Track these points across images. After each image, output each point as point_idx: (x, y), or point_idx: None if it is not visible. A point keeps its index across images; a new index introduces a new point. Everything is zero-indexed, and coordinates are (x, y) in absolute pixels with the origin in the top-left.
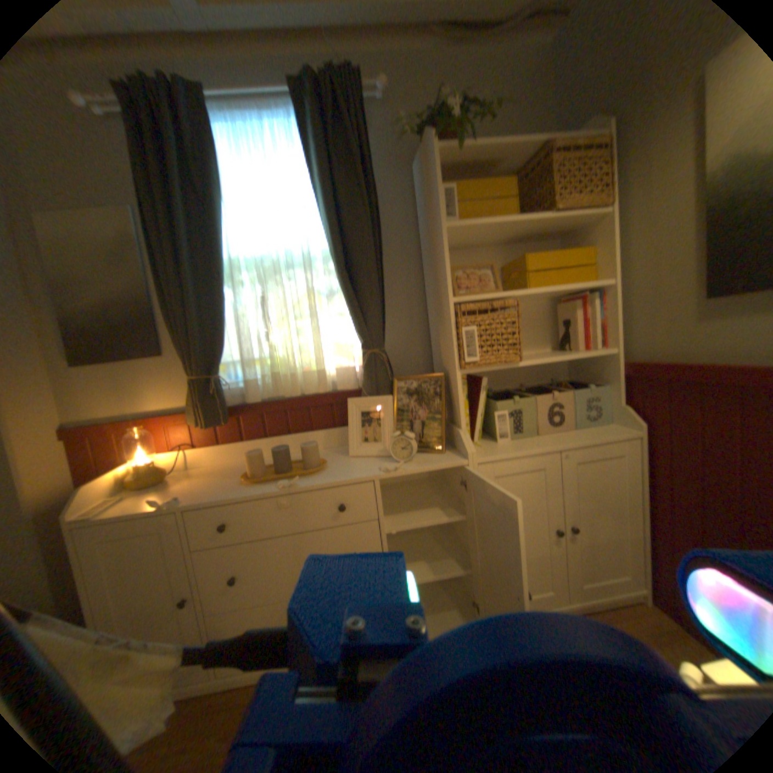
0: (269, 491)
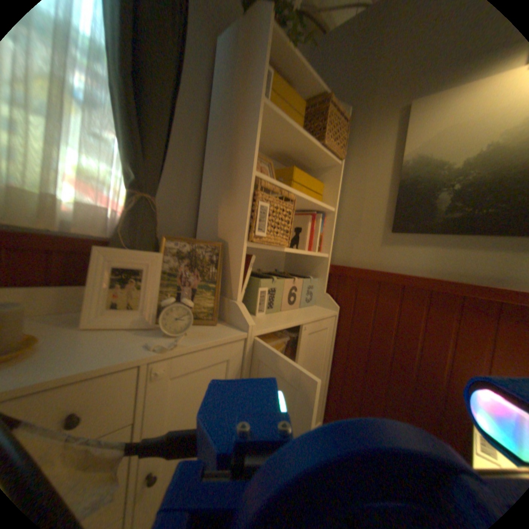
0: None
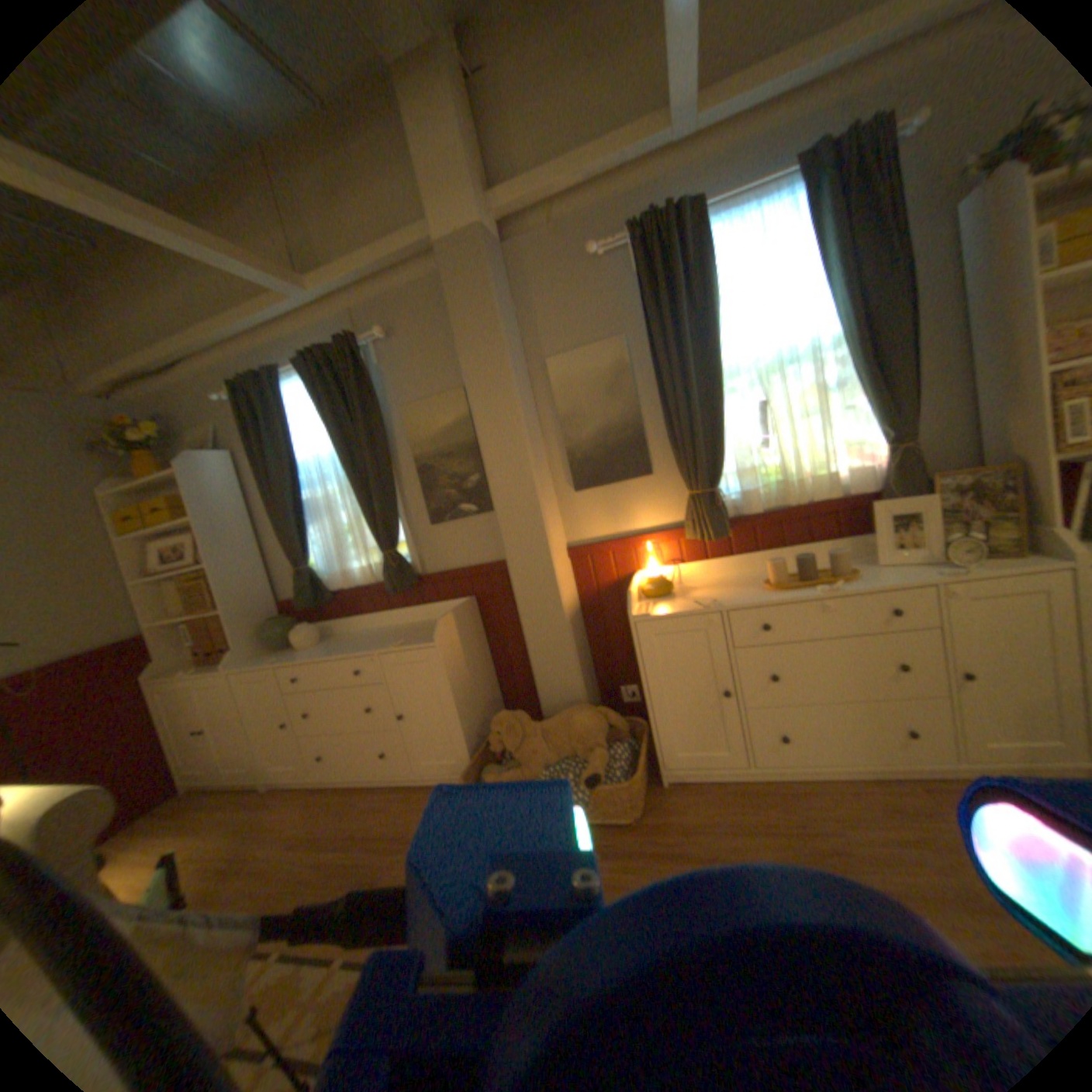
0: (809, 595)
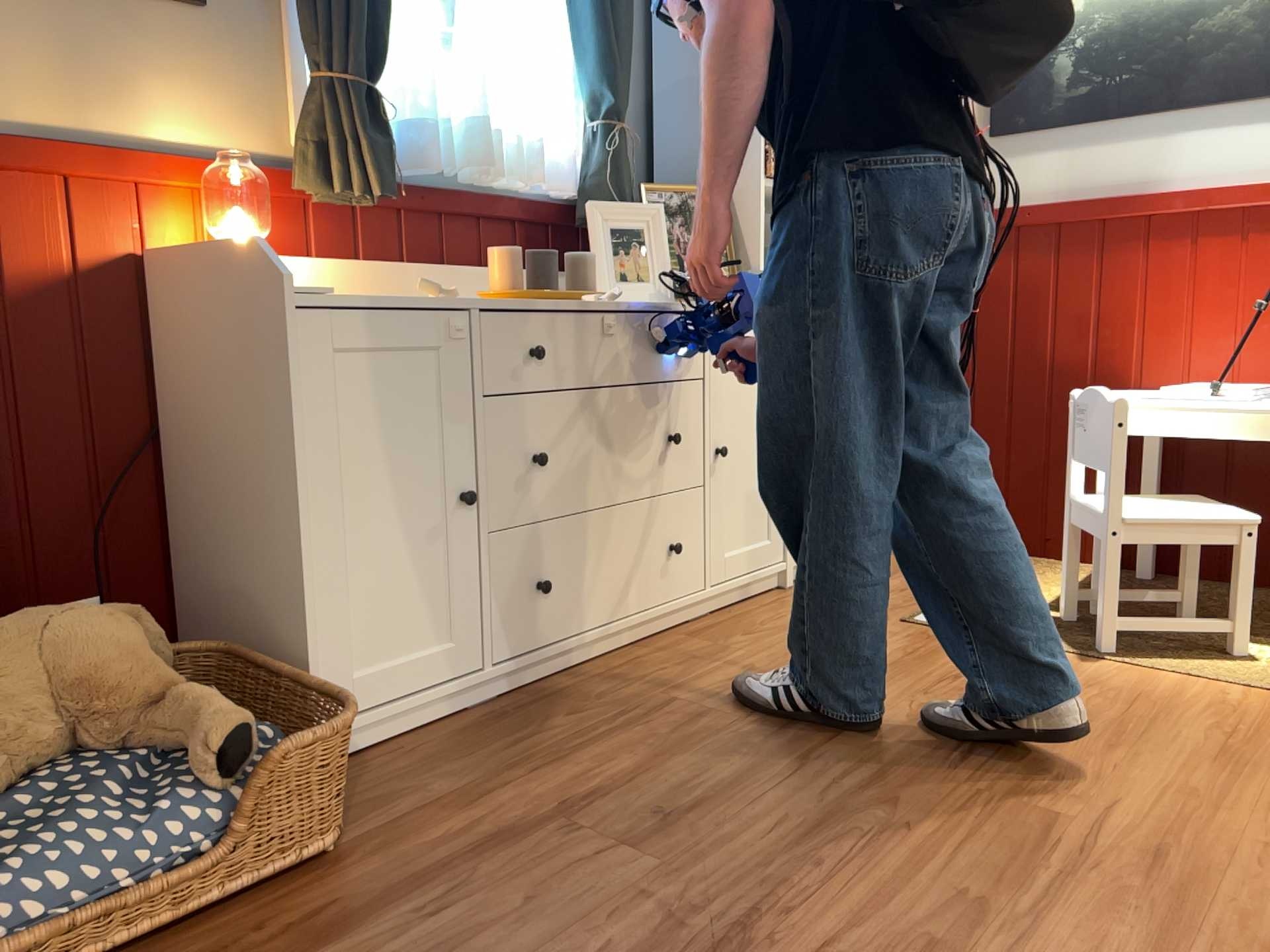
0: (584, 304)
